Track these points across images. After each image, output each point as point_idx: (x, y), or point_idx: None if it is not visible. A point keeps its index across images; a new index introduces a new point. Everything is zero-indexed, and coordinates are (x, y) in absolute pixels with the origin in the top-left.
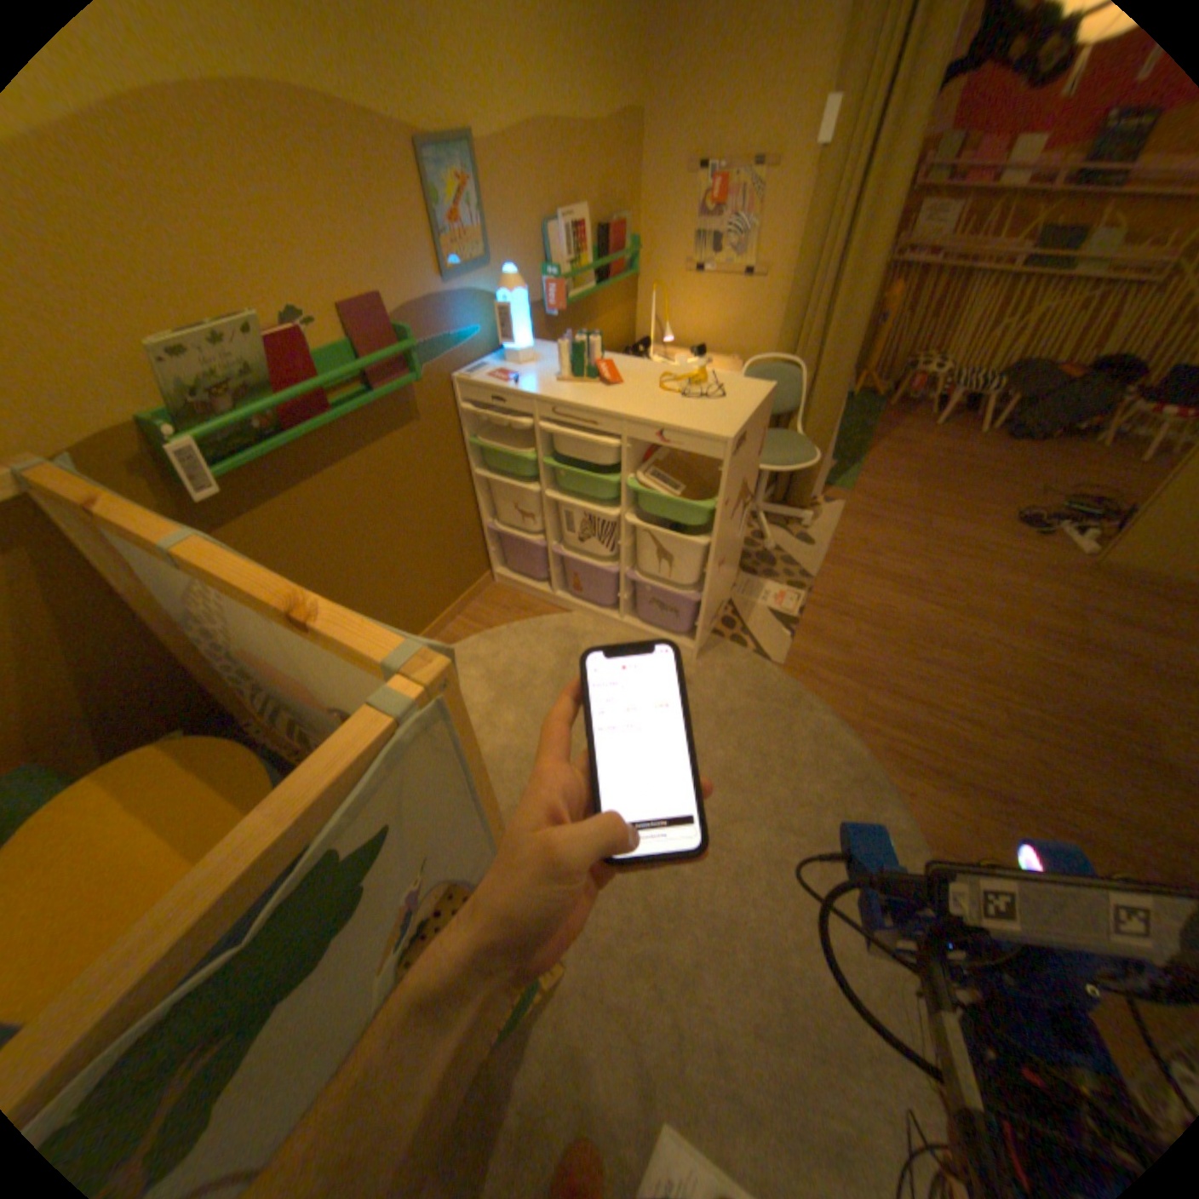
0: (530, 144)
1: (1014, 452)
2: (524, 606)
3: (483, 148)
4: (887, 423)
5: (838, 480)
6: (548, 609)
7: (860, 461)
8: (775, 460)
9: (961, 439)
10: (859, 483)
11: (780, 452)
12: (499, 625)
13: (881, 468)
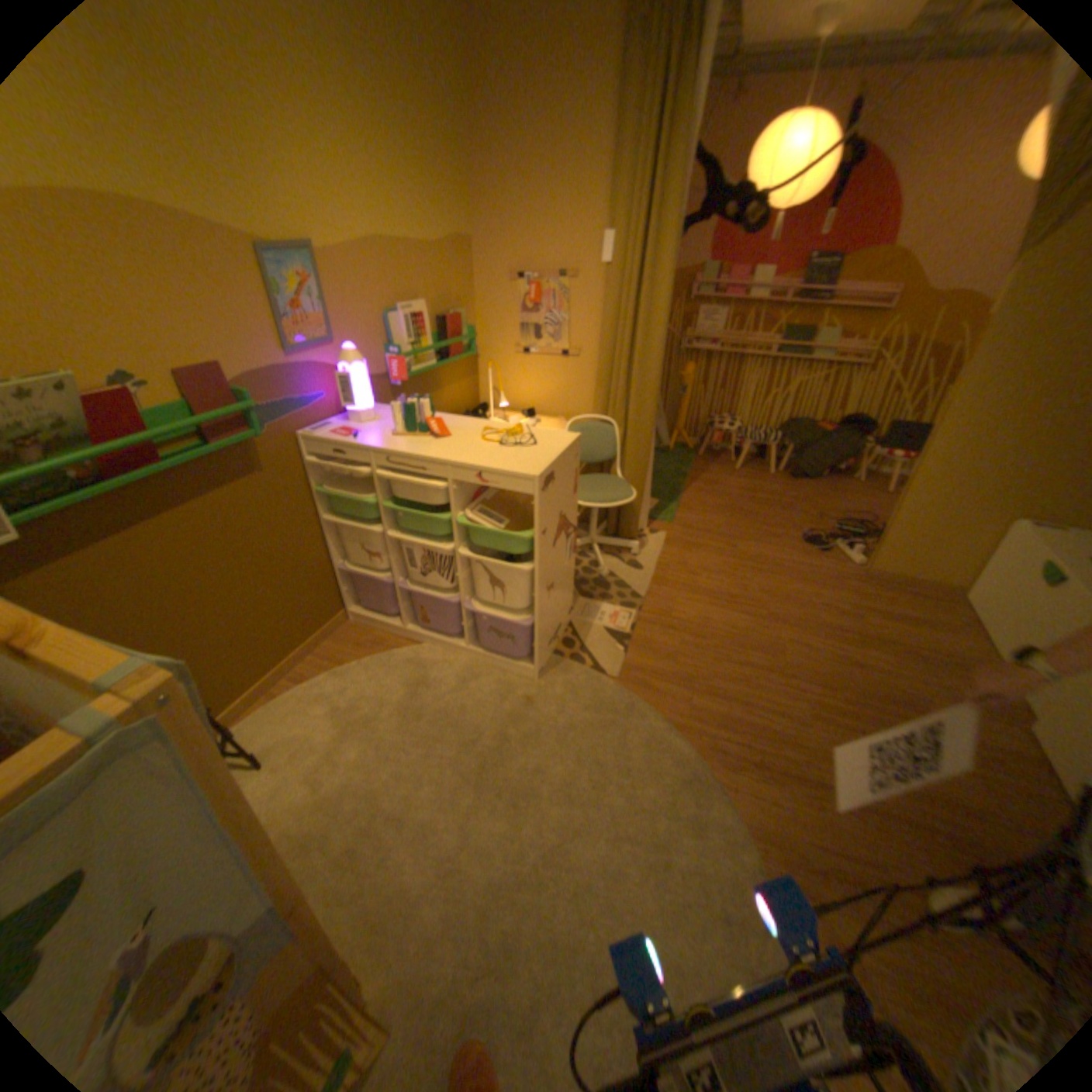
0: (368, 255)
1: (795, 488)
2: (376, 641)
3: (323, 256)
4: (697, 469)
5: (659, 515)
6: (400, 643)
7: (677, 499)
8: (598, 498)
9: (754, 479)
10: (677, 517)
11: (602, 492)
12: (349, 661)
13: (694, 504)
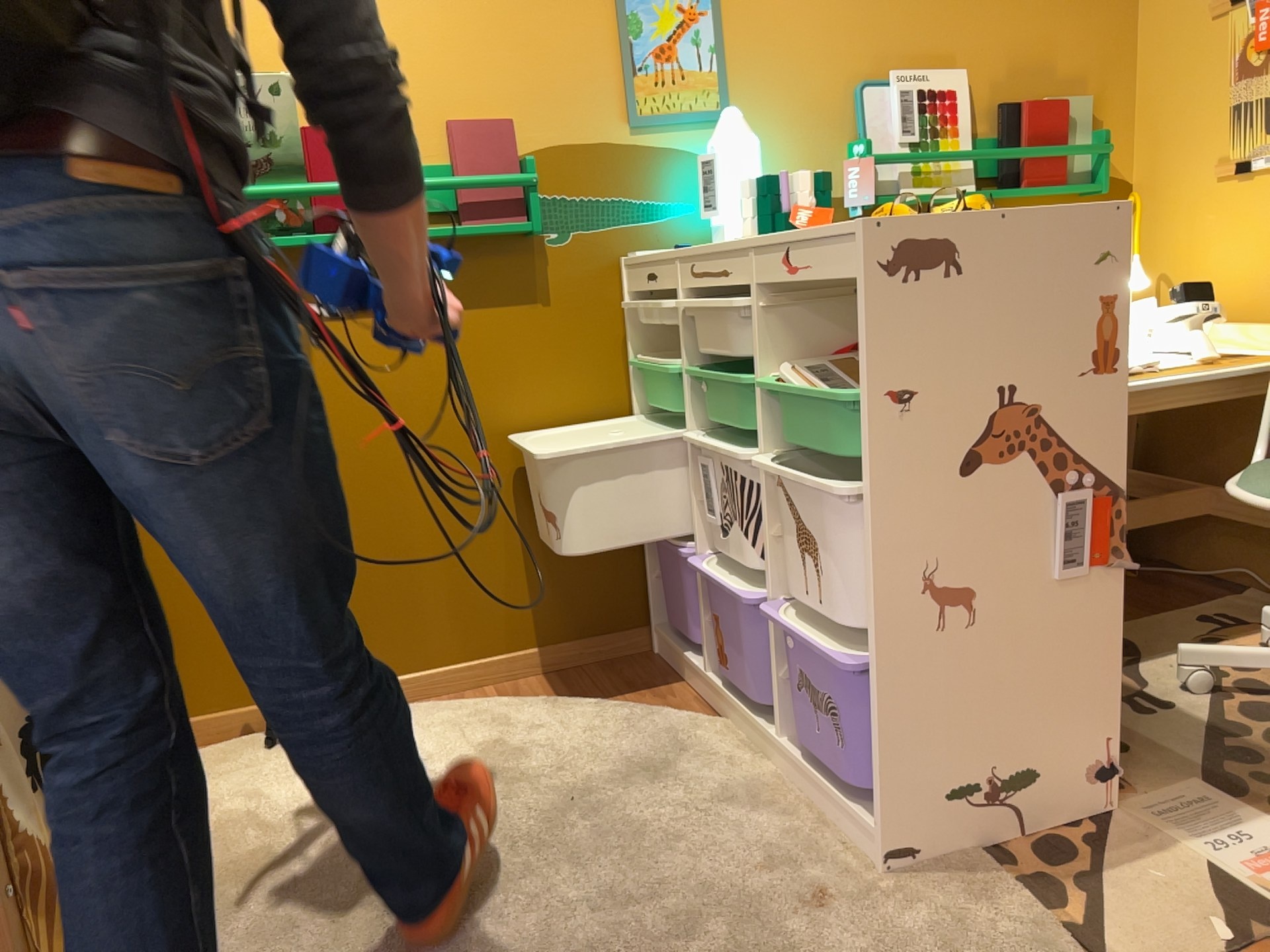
0: None
1: None
2: (658, 690)
3: None
4: None
5: None
6: (690, 707)
7: None
8: None
9: None
10: None
11: None
12: (590, 699)
13: None
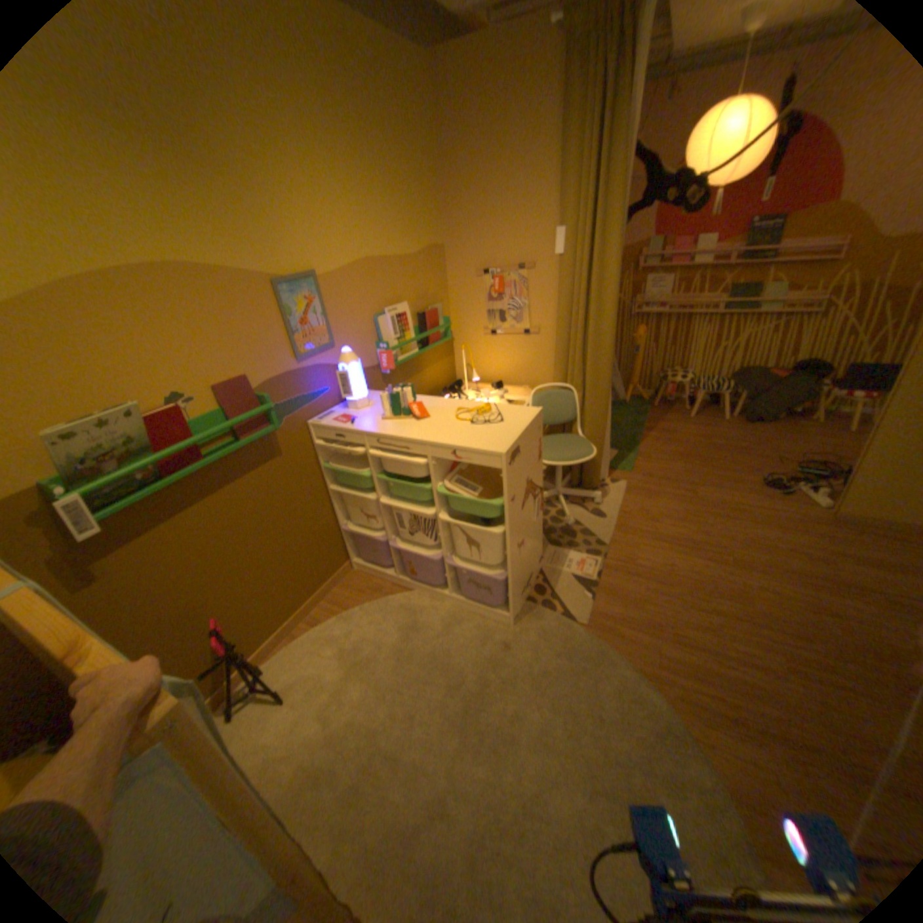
0: (360, 273)
1: (752, 432)
2: (375, 588)
3: (325, 279)
4: (654, 418)
5: (620, 464)
6: (395, 589)
7: (636, 448)
8: (562, 457)
9: (711, 425)
10: (637, 465)
11: (565, 451)
12: (354, 606)
13: (653, 453)
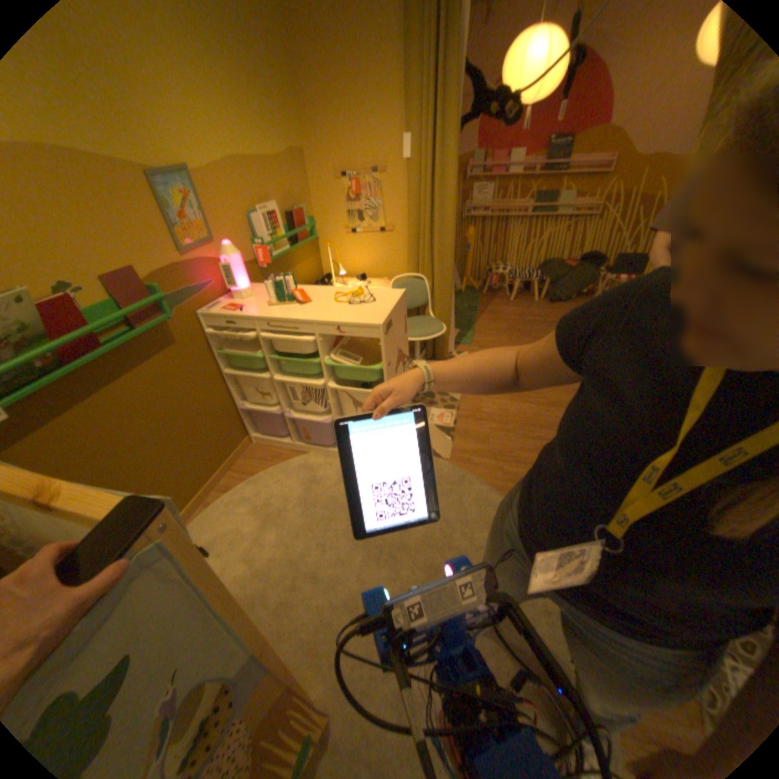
0: (229, 169)
1: (554, 310)
2: (275, 455)
3: (197, 173)
4: (483, 303)
5: (462, 340)
6: (292, 454)
7: (472, 327)
8: (419, 334)
9: (525, 306)
10: (474, 340)
11: (422, 329)
12: (258, 472)
13: (485, 329)
